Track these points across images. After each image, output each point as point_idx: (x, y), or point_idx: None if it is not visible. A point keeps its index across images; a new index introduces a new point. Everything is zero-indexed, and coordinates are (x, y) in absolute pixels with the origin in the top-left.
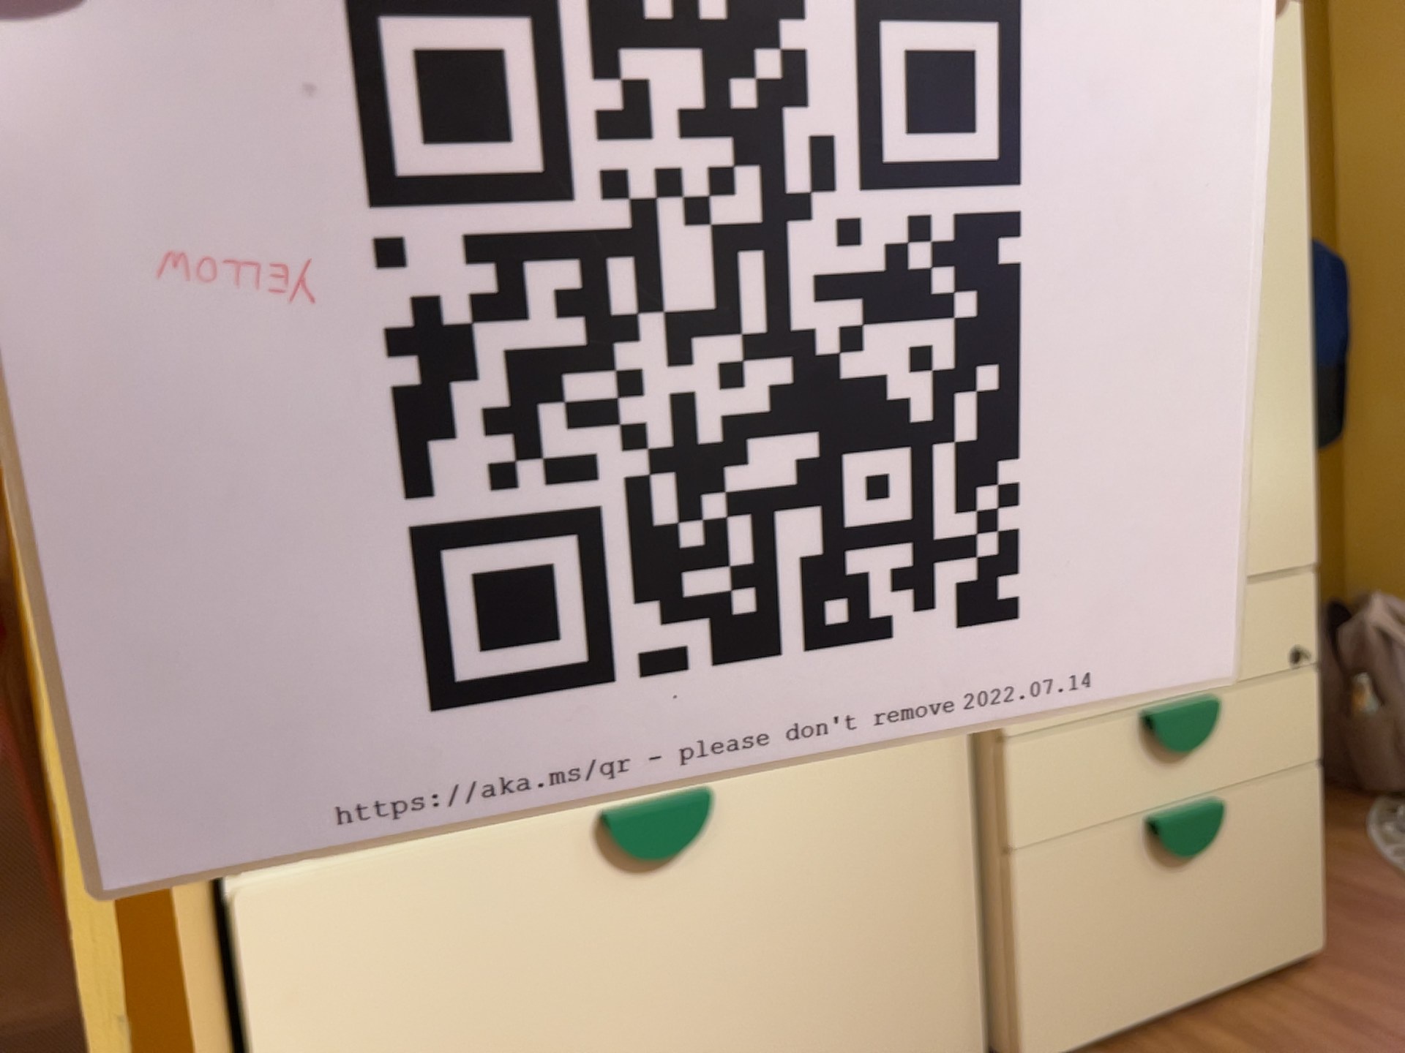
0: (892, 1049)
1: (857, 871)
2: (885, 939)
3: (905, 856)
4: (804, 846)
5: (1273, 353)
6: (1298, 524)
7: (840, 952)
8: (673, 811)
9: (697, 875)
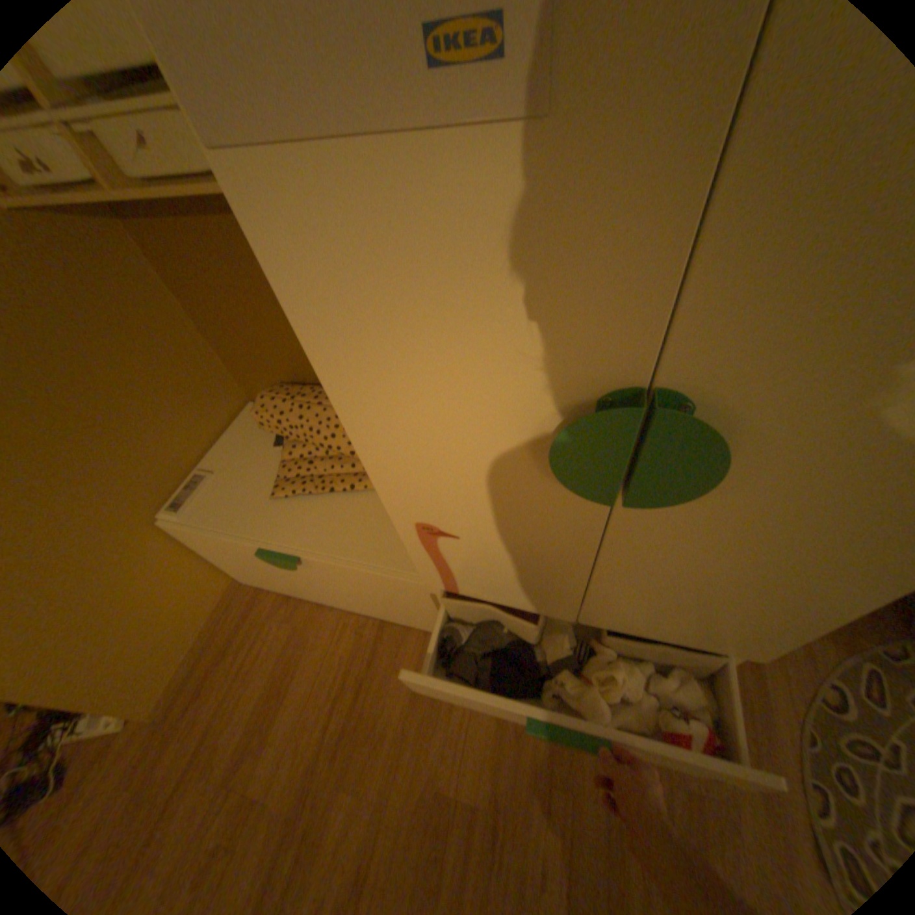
0: (412, 622)
1: (381, 592)
2: (401, 606)
3: (405, 597)
4: (353, 580)
5: (802, 574)
6: (746, 644)
7: (381, 601)
8: (280, 559)
9: (308, 569)
